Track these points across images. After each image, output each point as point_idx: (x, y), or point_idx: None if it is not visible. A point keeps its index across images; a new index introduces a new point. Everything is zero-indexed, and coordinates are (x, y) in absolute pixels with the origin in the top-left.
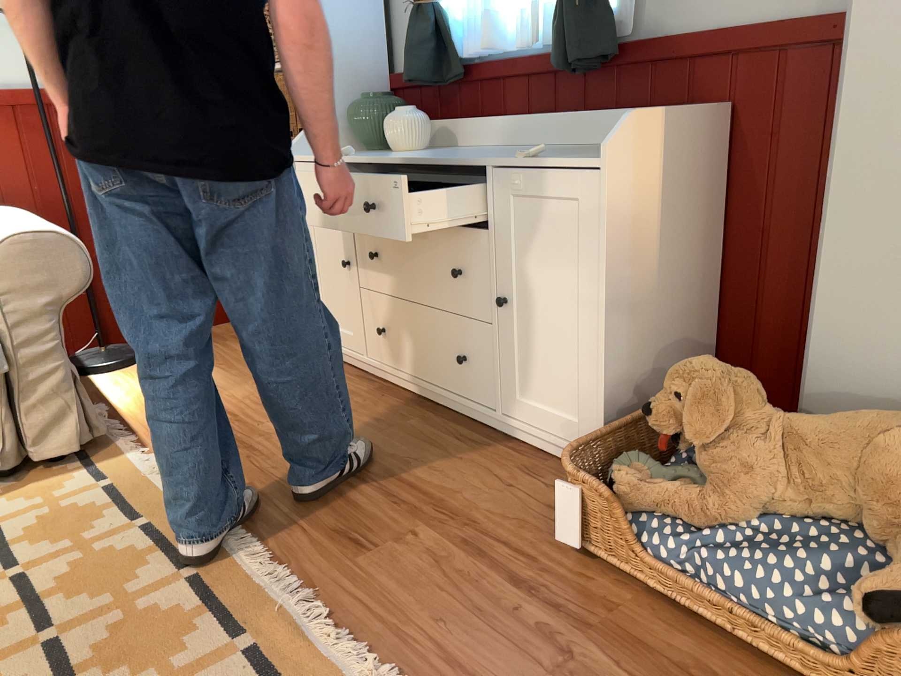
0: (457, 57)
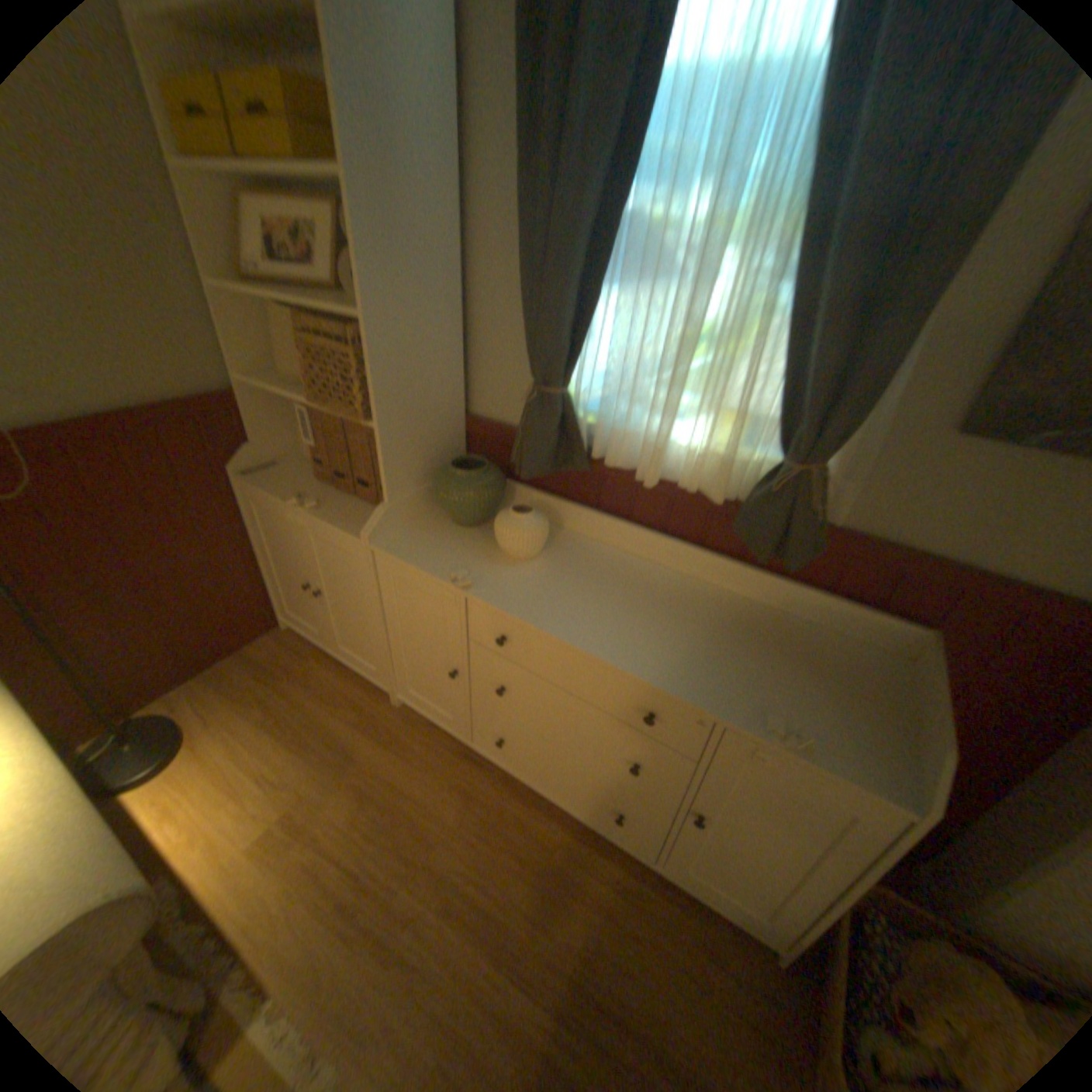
0: (587, 454)
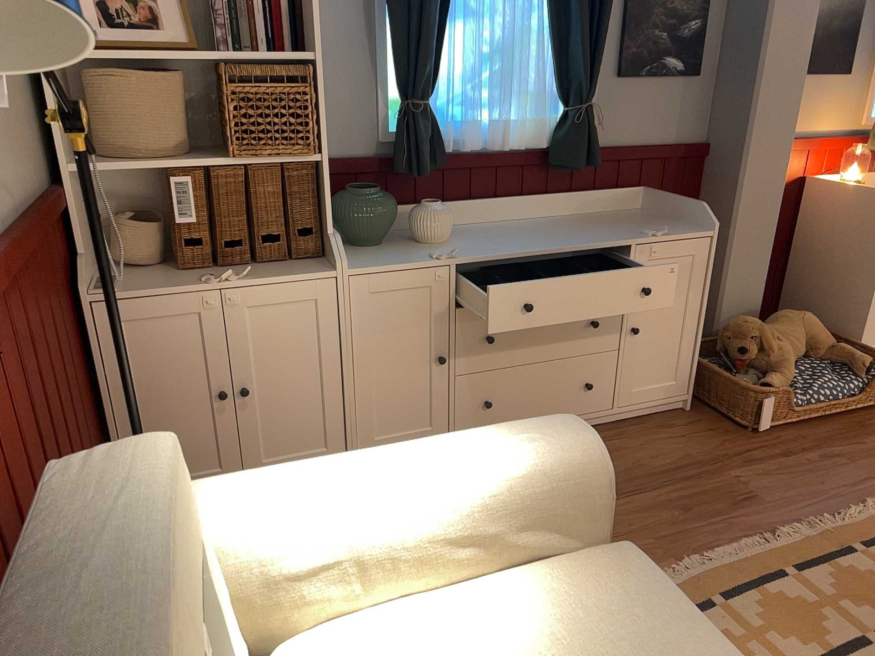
0: (443, 150)
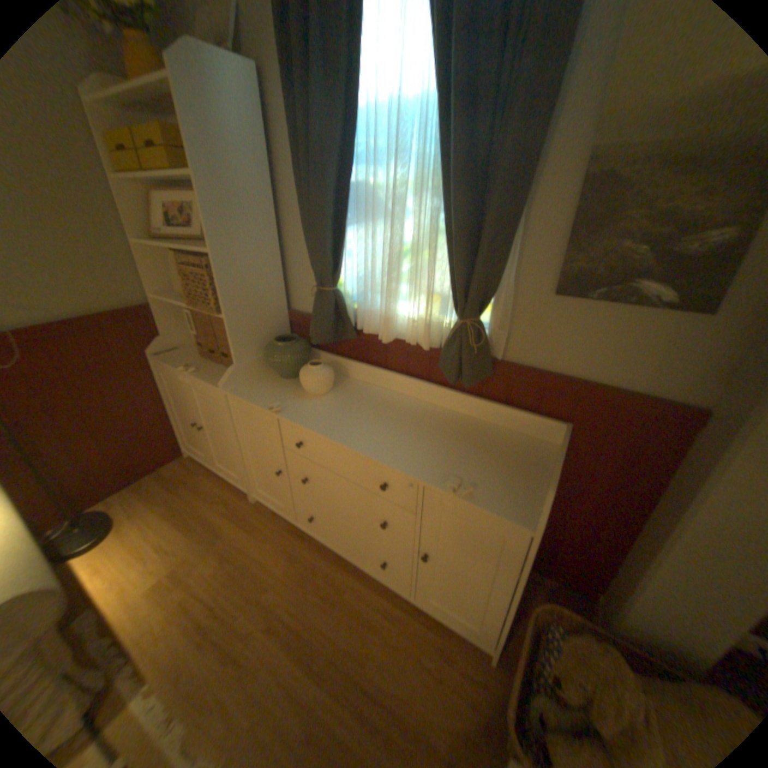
0: (354, 327)
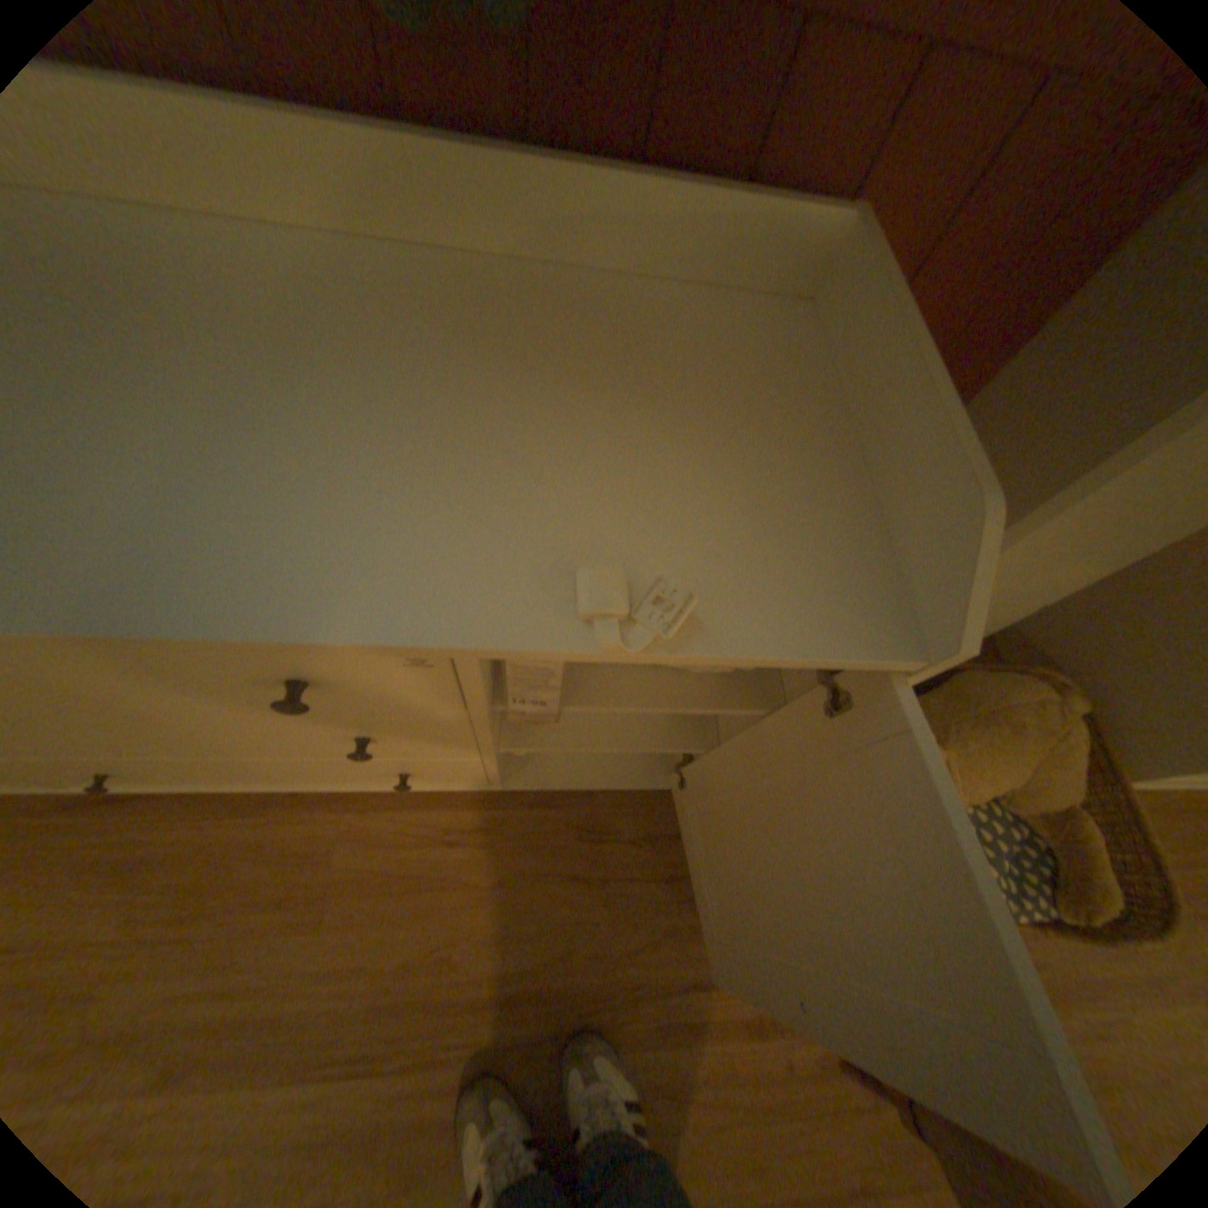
0: None
